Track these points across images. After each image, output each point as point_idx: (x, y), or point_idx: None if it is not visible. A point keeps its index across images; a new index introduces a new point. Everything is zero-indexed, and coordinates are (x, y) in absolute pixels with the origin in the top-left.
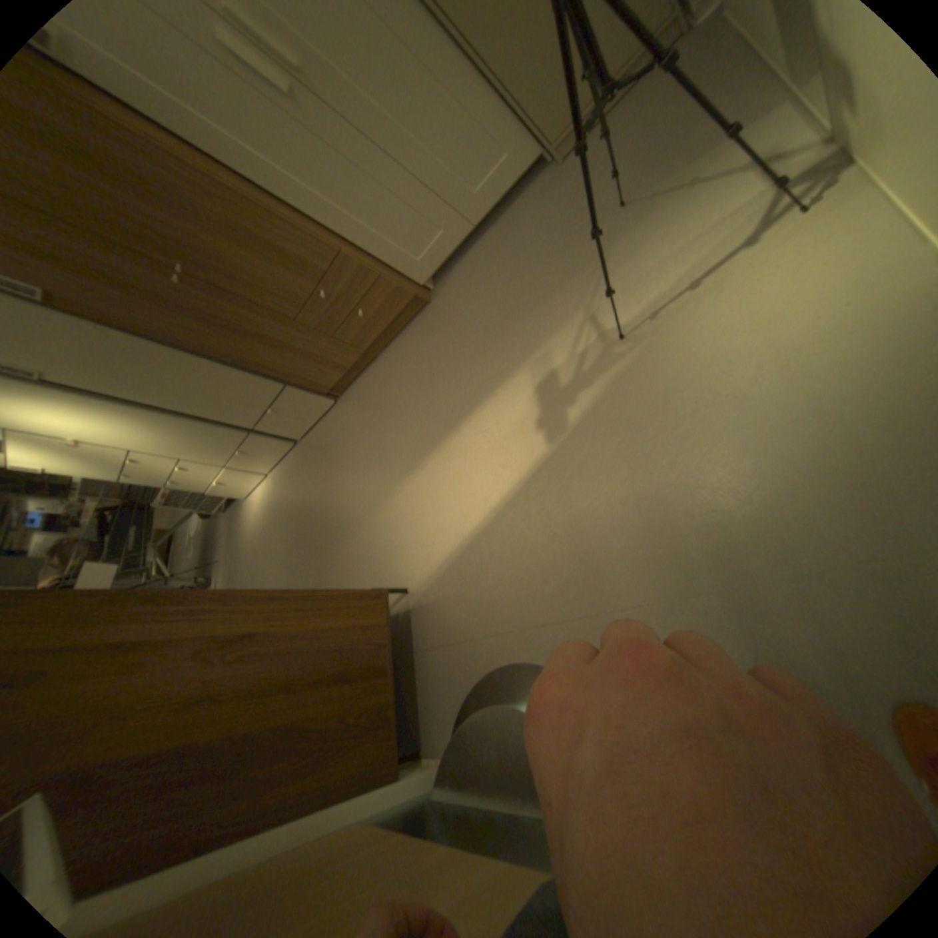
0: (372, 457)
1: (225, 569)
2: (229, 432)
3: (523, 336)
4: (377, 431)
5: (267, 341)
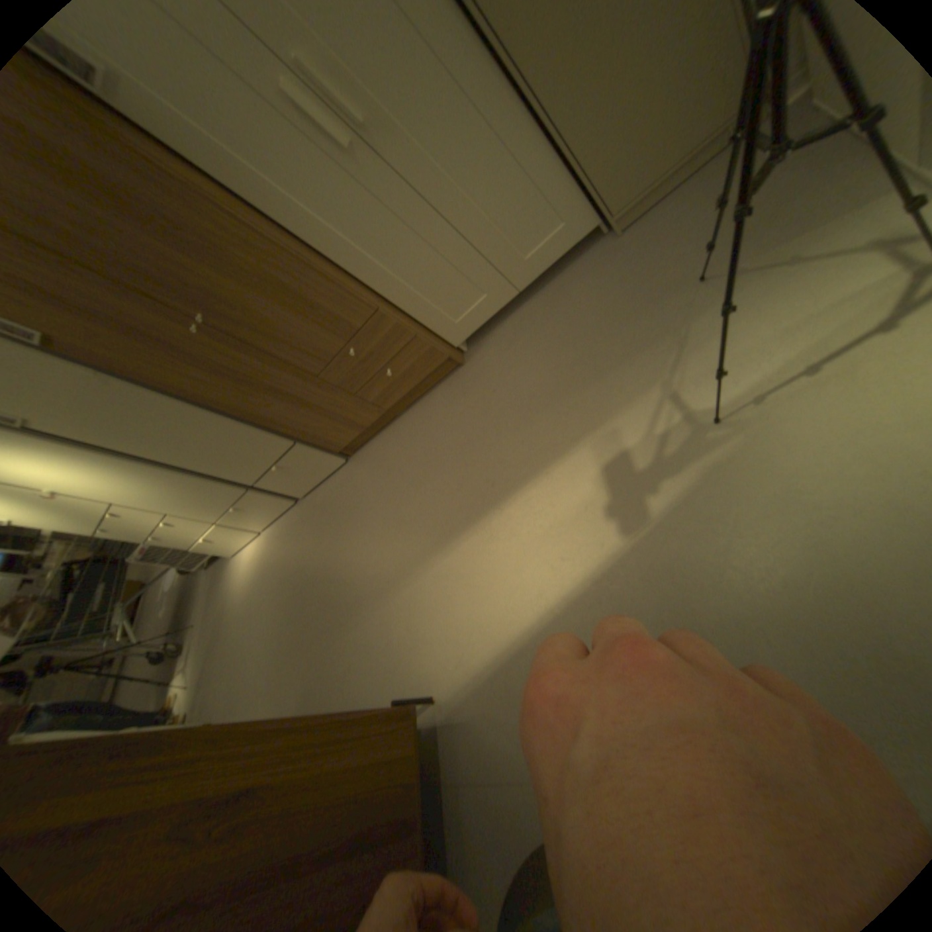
0: (389, 528)
1: (199, 637)
2: (225, 489)
3: (583, 410)
4: (396, 499)
5: (282, 397)
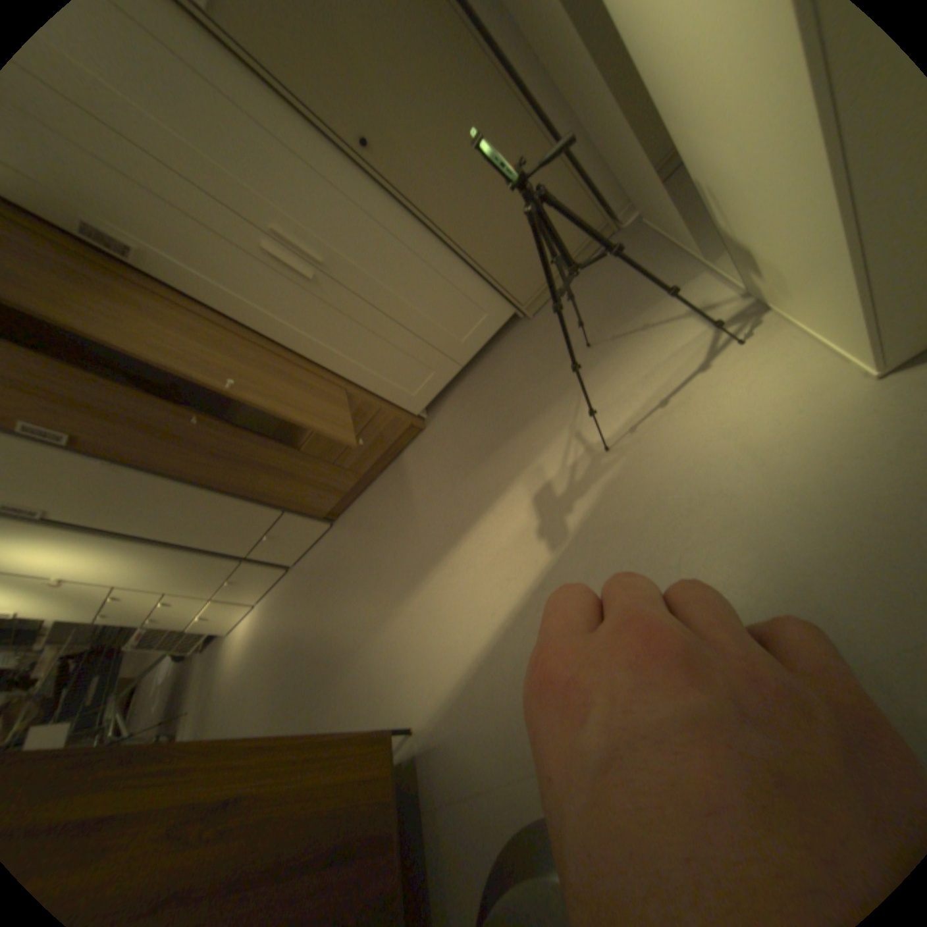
0: (369, 579)
1: (194, 722)
2: (221, 562)
3: (515, 454)
4: (374, 551)
5: (271, 471)
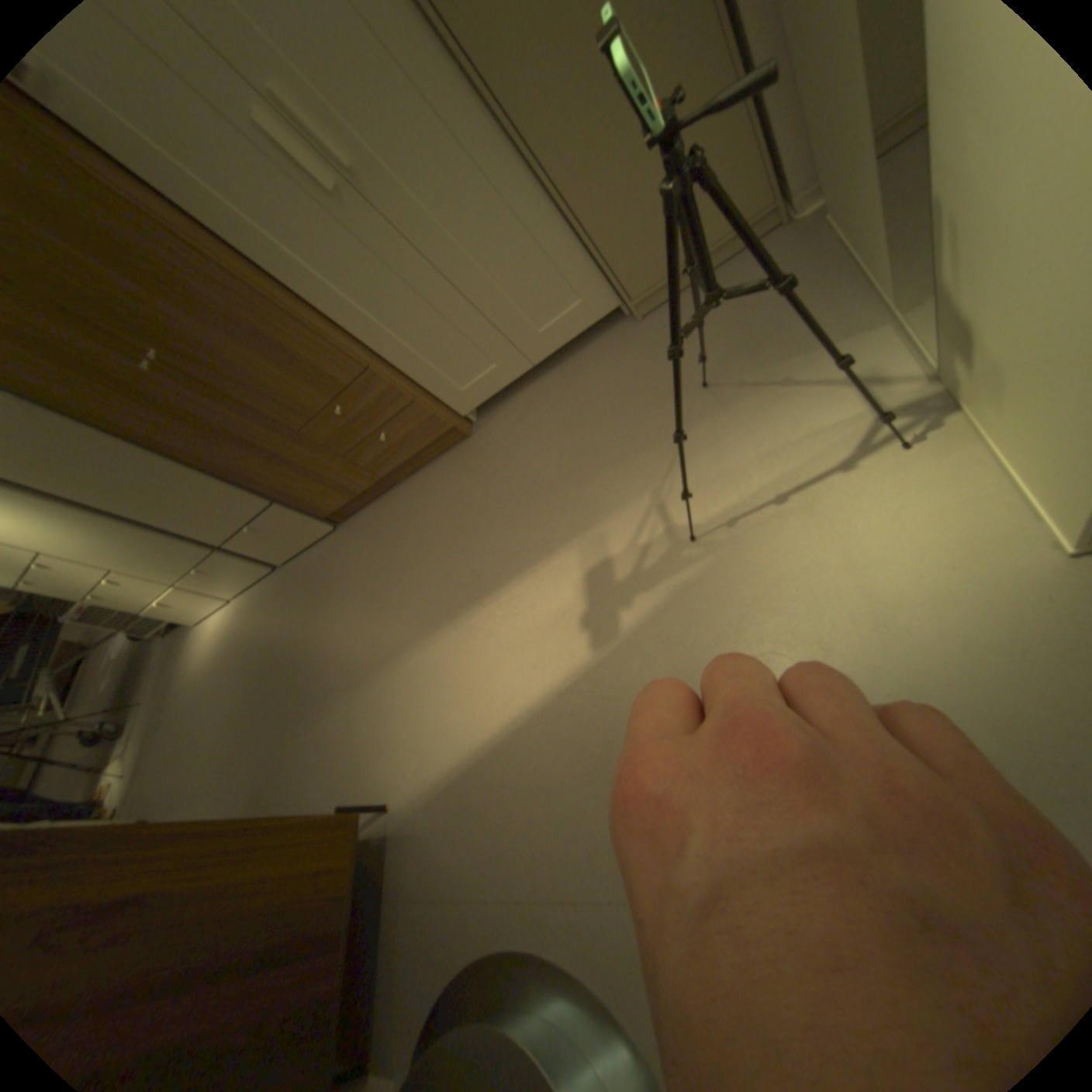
0: (369, 612)
1: (147, 717)
2: (187, 547)
3: (576, 508)
4: (381, 579)
5: (256, 451)
